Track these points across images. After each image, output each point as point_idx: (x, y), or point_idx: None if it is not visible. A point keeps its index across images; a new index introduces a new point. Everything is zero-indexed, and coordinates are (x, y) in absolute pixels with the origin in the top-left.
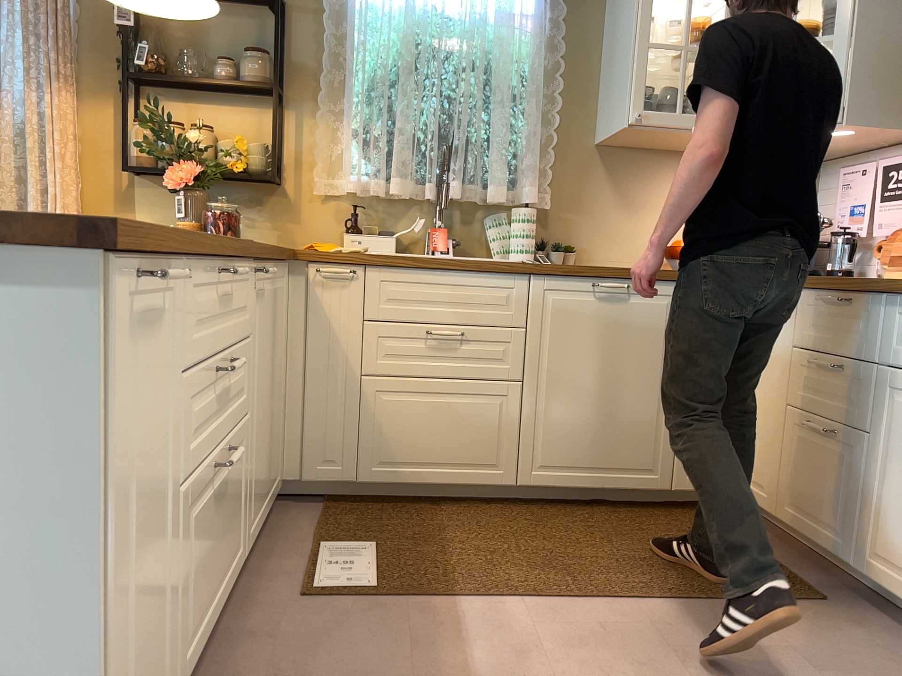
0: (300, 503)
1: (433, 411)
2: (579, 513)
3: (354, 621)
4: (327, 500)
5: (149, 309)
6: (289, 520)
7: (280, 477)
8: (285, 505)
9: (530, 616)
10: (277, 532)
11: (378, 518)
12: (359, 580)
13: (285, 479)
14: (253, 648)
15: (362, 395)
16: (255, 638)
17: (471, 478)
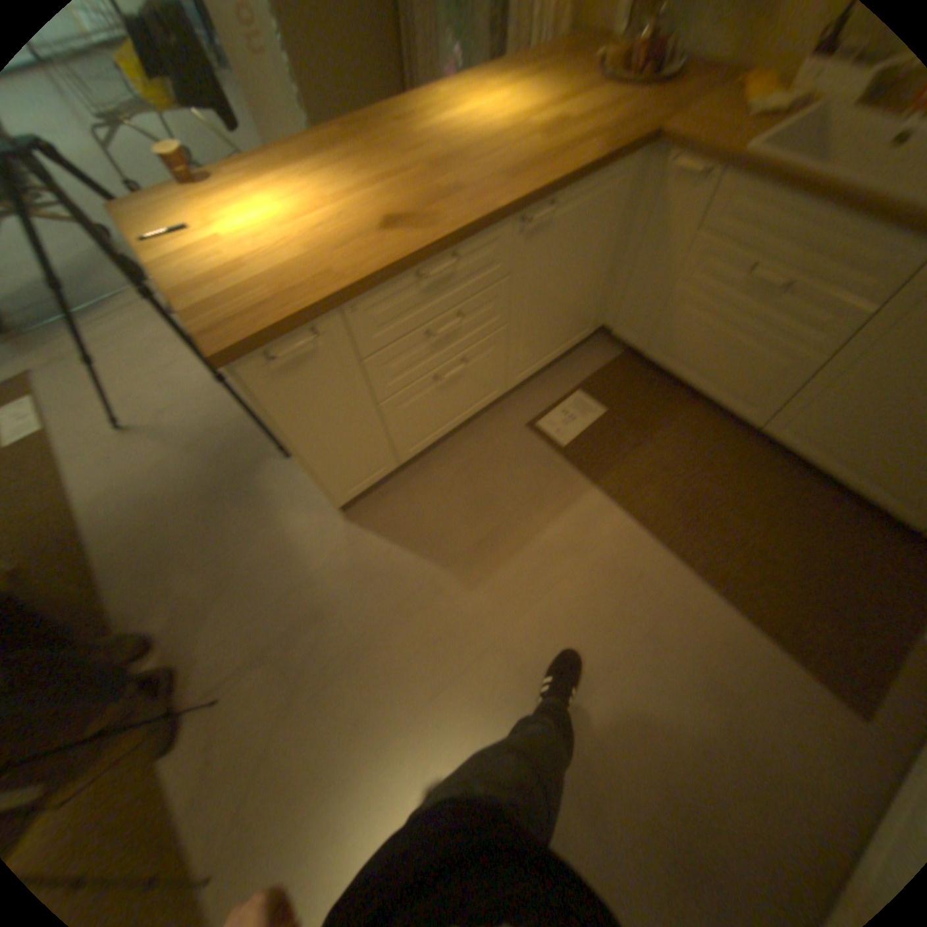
0: (608, 345)
1: (721, 339)
2: (800, 481)
3: (530, 462)
4: (627, 352)
5: (309, 348)
6: (586, 358)
7: (595, 326)
8: (600, 341)
9: (617, 532)
10: (568, 366)
11: (637, 388)
12: (563, 436)
13: (603, 327)
14: (476, 445)
15: (670, 297)
16: (483, 439)
17: (725, 402)
